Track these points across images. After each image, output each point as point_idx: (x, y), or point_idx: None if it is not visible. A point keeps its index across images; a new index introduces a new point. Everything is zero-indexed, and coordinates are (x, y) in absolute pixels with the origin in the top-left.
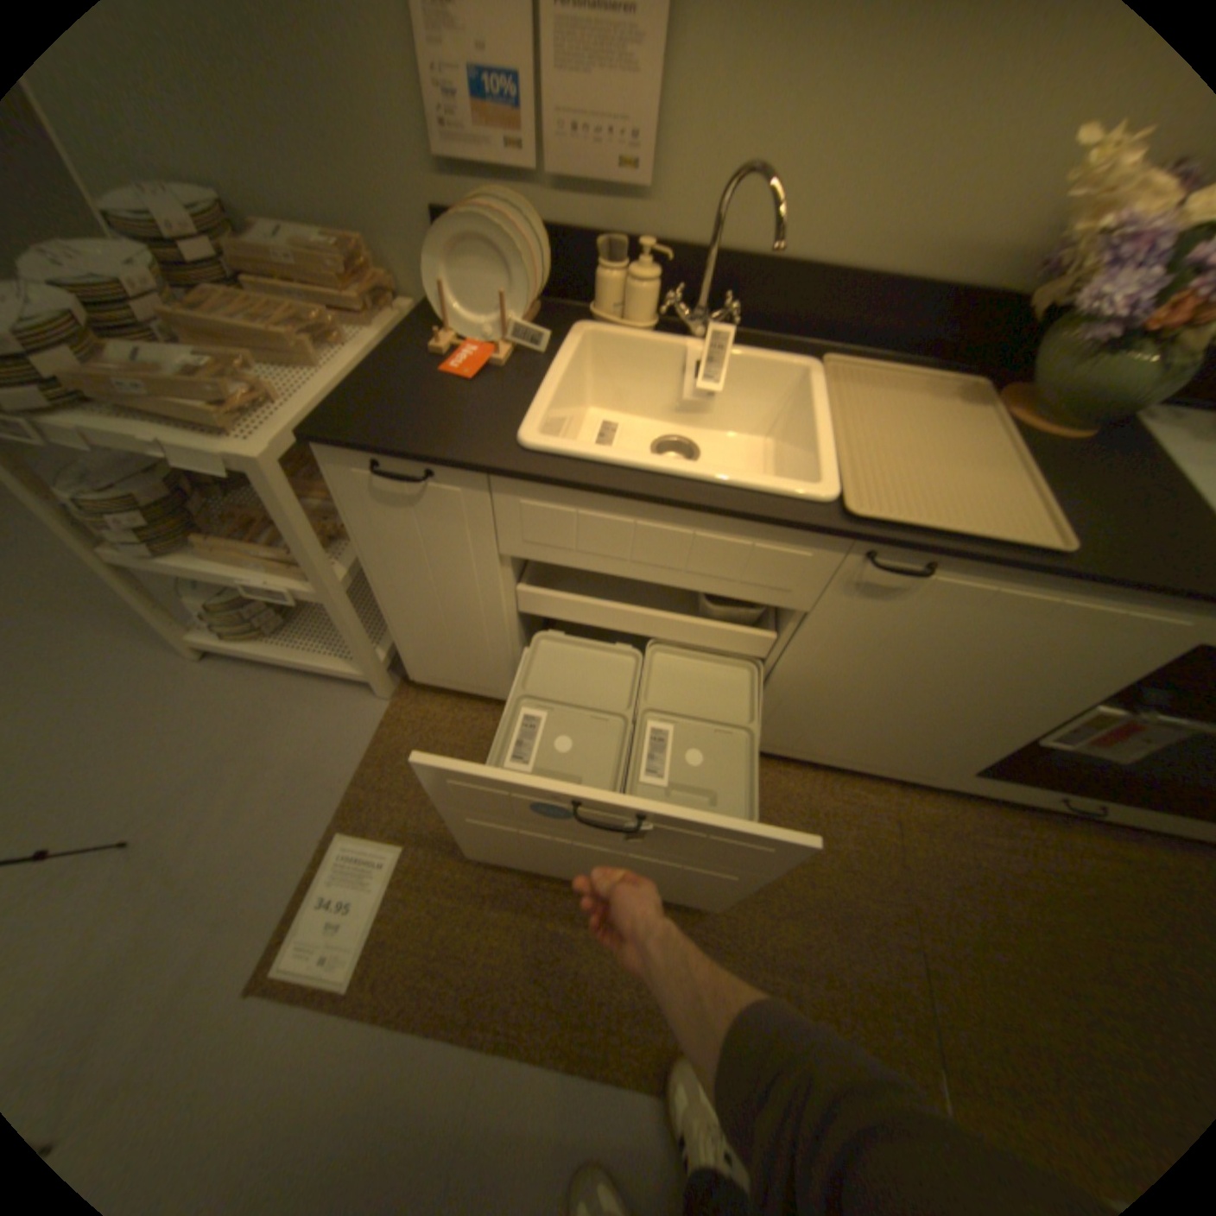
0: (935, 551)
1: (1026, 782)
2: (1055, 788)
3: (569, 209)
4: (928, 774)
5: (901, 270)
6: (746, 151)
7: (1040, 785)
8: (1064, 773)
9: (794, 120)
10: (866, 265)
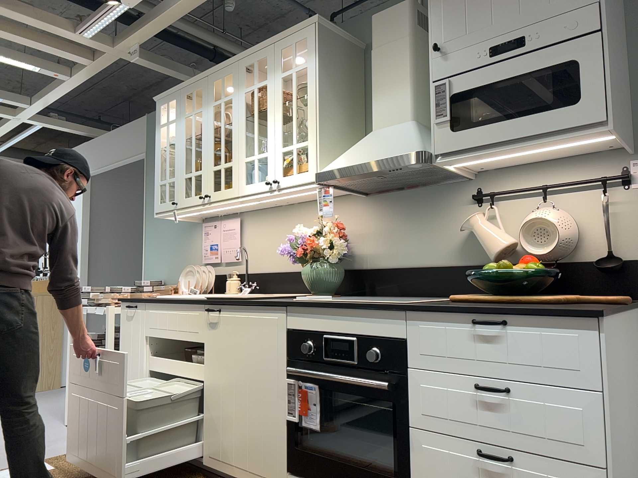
0: (214, 302)
1: (305, 472)
2: (318, 477)
3: (227, 270)
4: (269, 473)
5: (296, 270)
6: (258, 249)
7: (312, 475)
8: (311, 454)
9: (265, 241)
10: (288, 270)
